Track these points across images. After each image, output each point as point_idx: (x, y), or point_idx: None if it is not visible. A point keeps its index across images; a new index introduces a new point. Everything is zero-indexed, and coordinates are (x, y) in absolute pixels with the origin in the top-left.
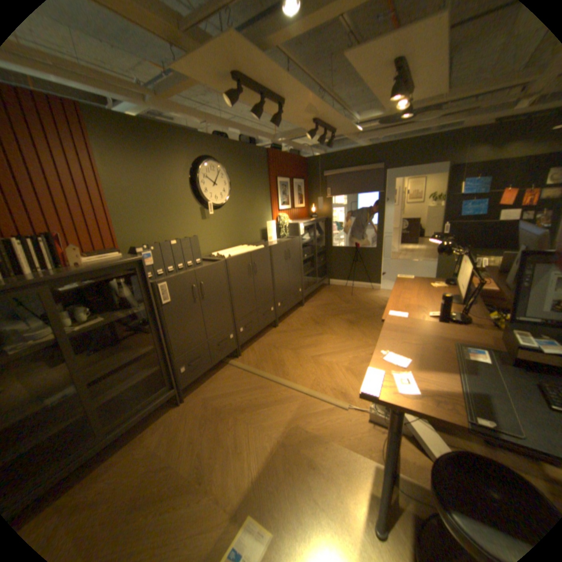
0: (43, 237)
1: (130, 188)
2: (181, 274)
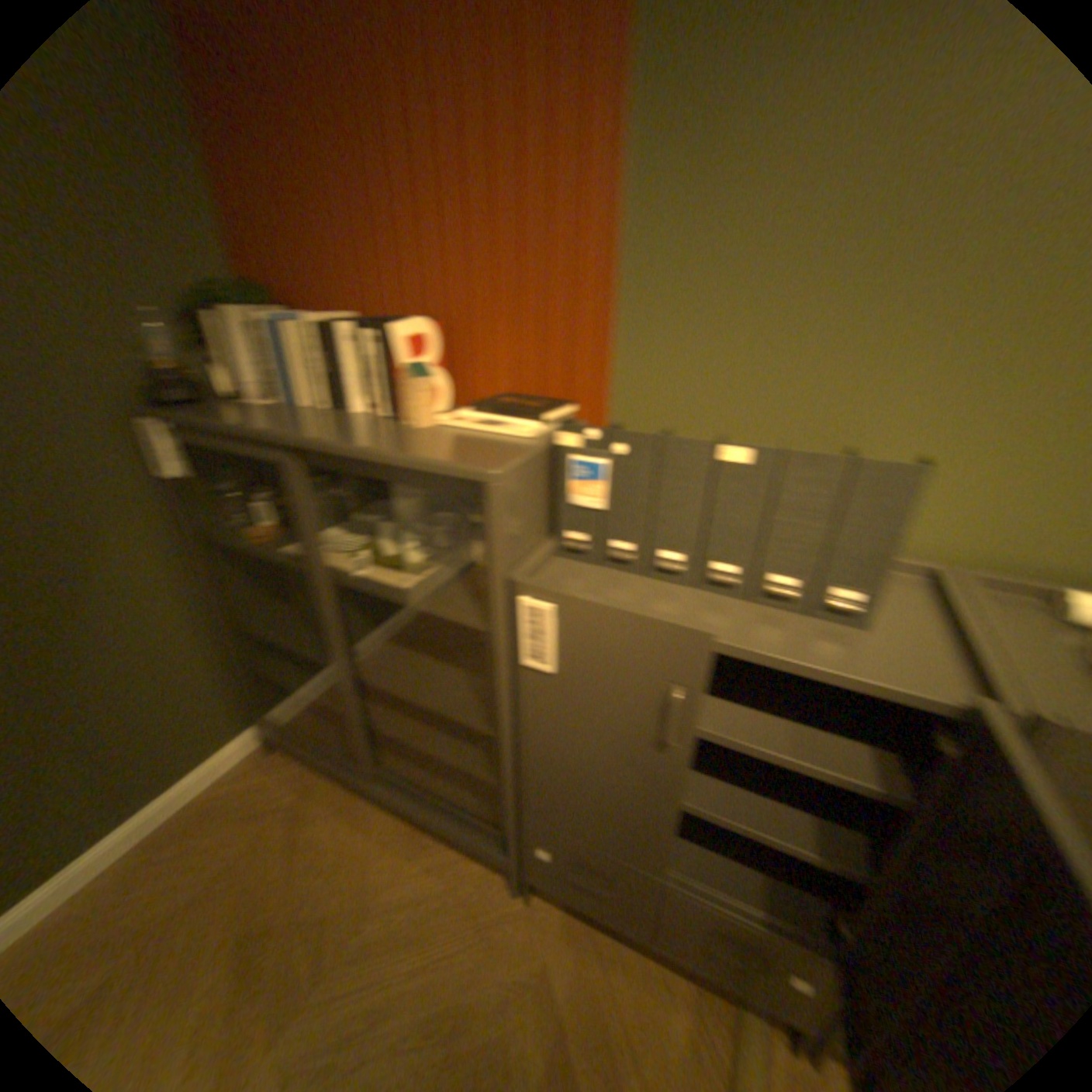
0: (371, 330)
1: (736, 145)
2: (631, 610)
